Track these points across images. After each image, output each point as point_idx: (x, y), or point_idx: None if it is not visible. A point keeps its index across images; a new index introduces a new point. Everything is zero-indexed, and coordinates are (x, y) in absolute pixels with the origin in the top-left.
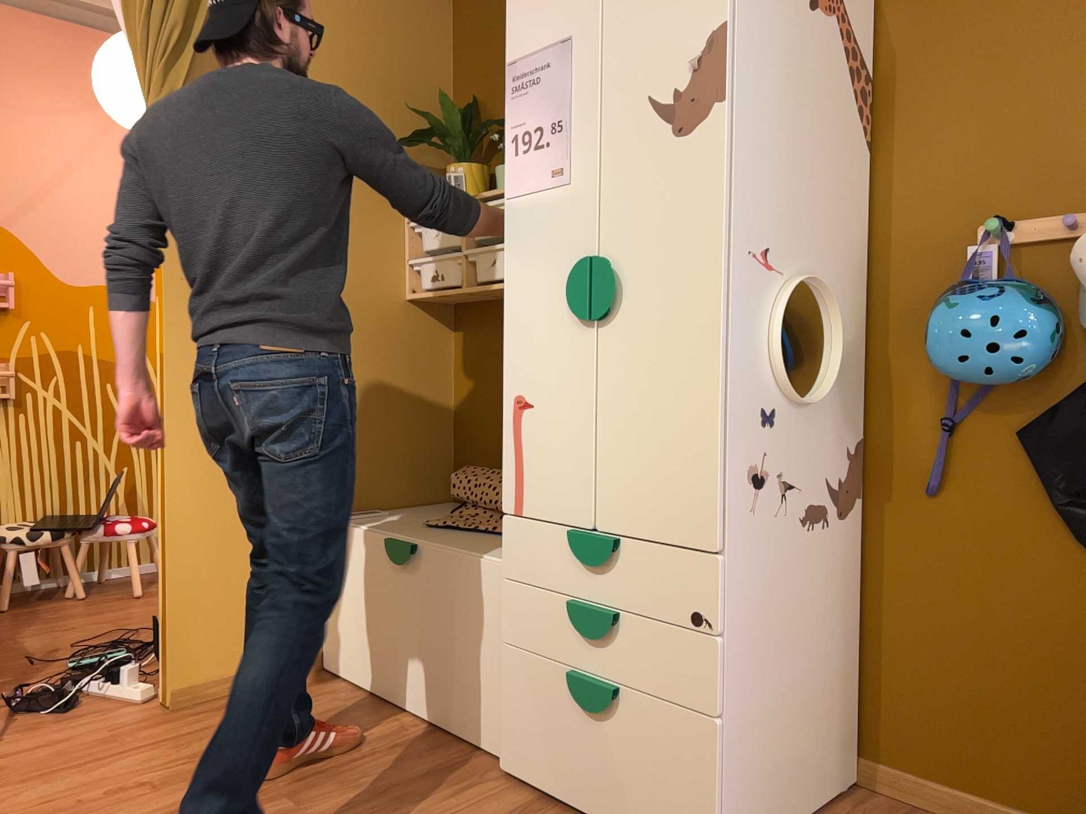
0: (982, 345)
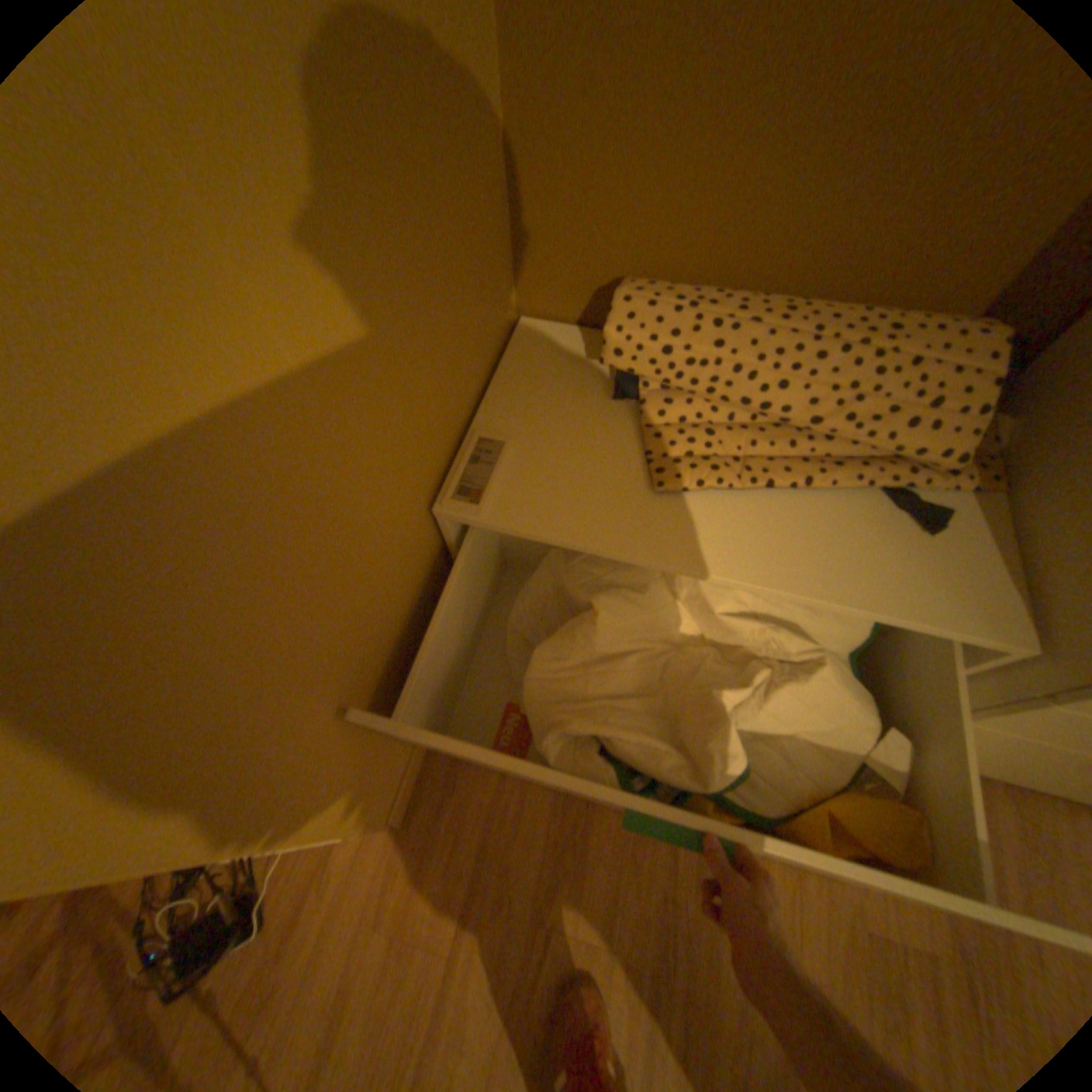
0: None
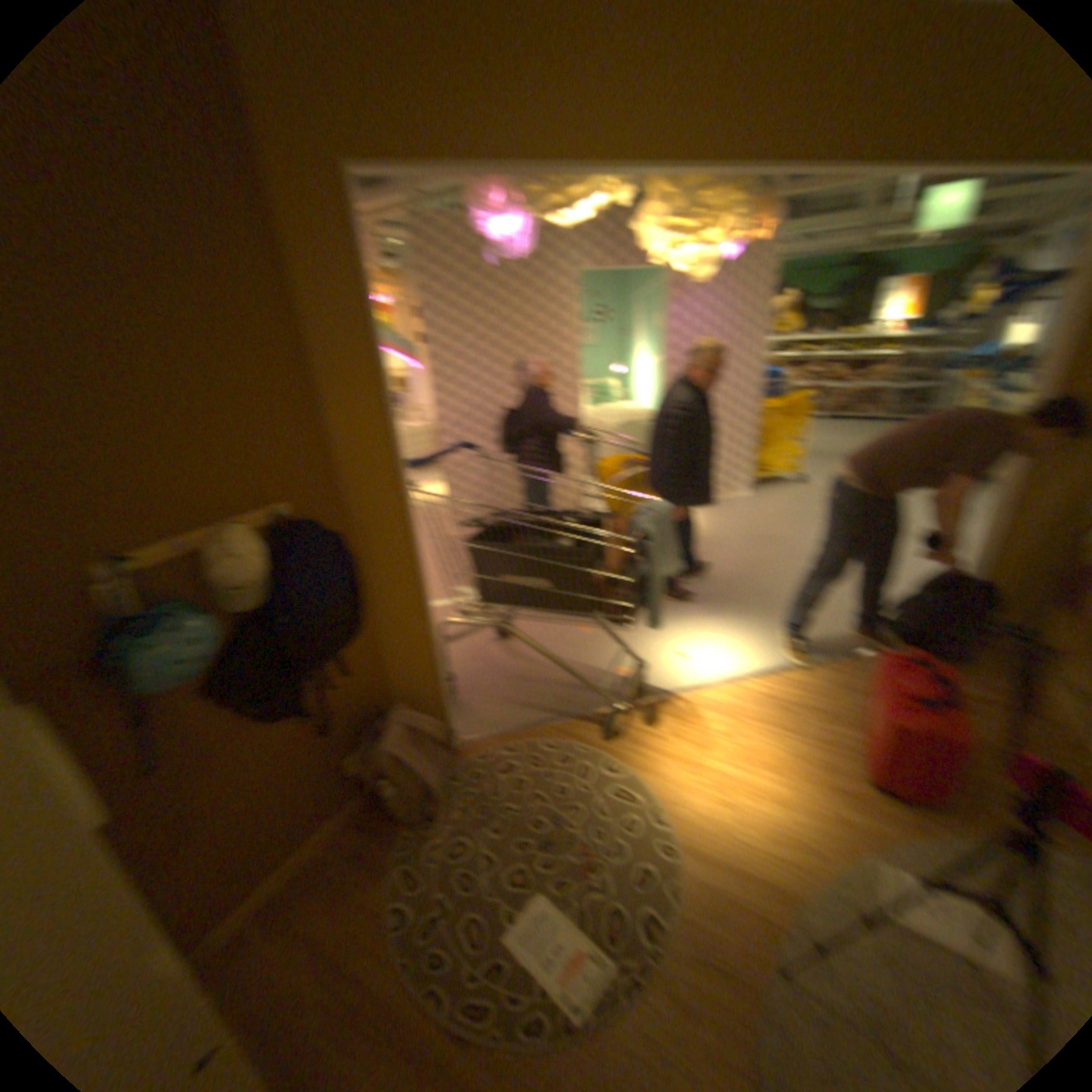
0: (184, 663)
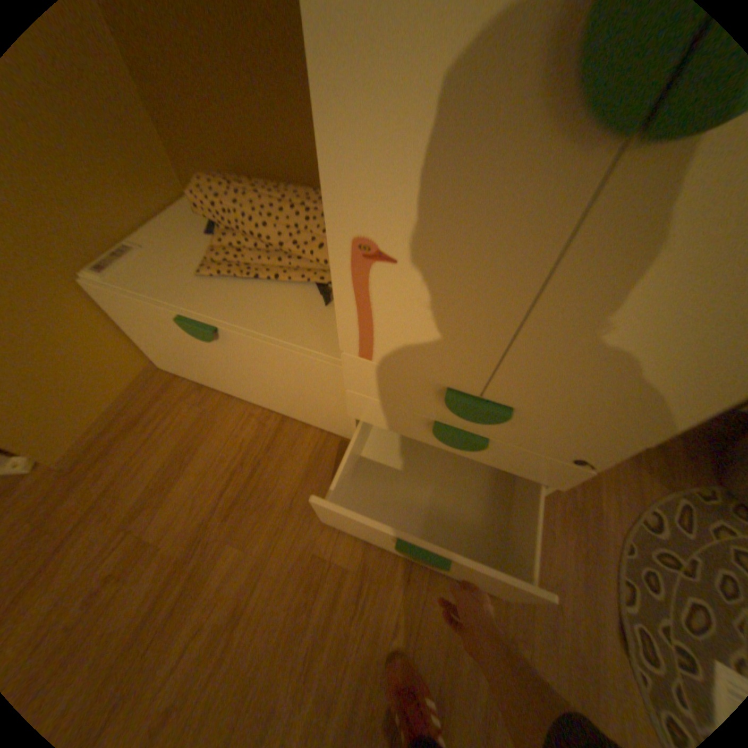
0: None
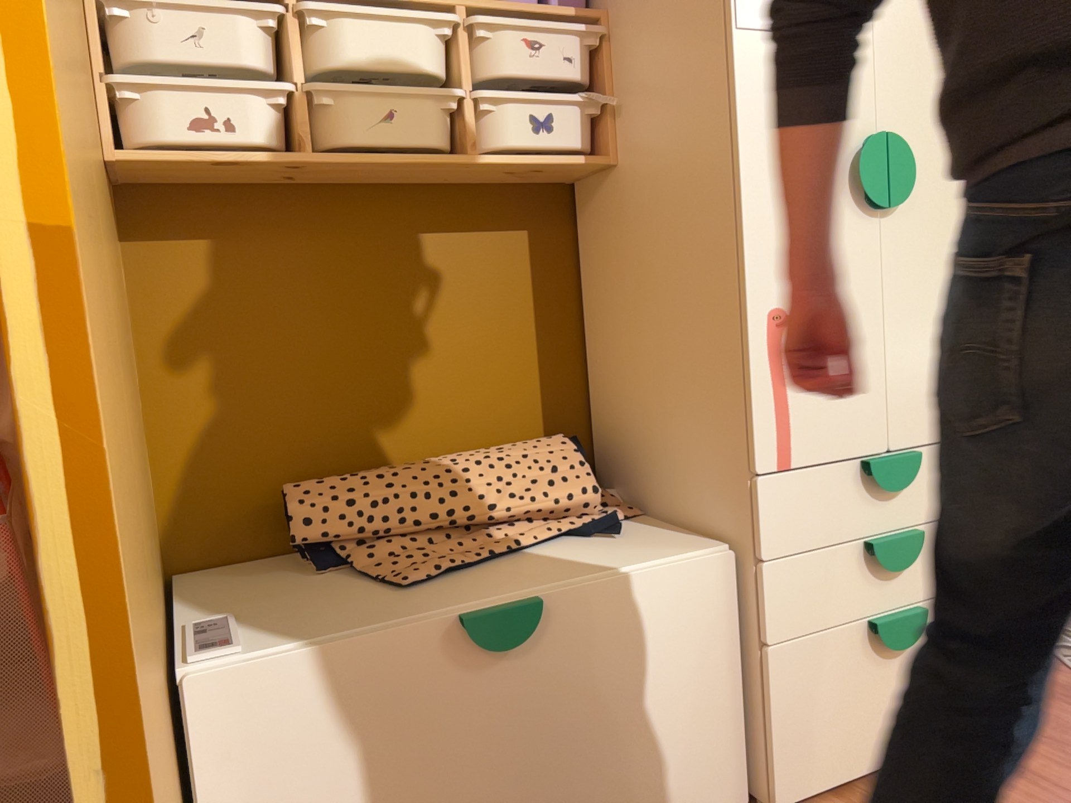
0: None
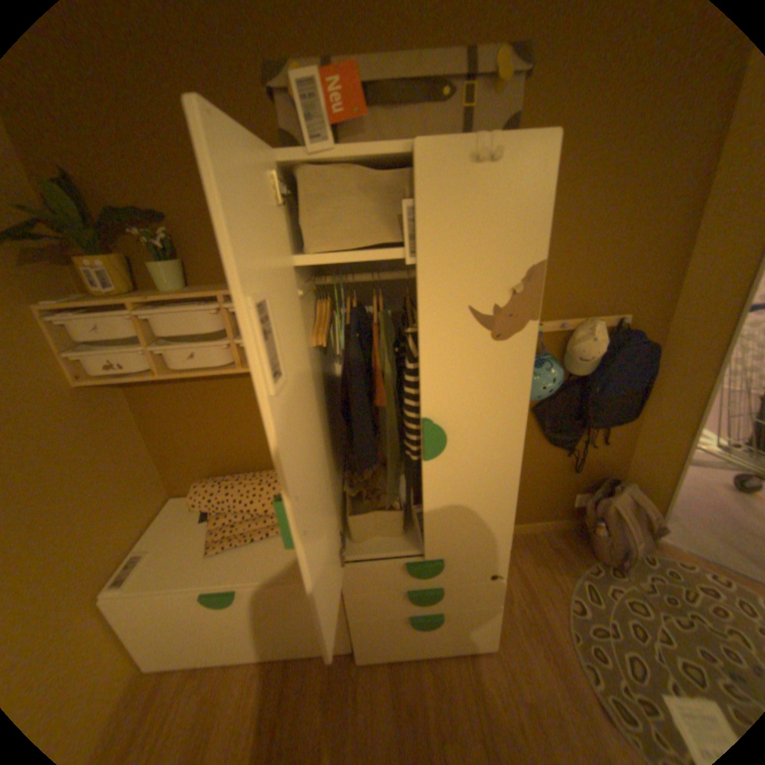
0: (547, 391)
